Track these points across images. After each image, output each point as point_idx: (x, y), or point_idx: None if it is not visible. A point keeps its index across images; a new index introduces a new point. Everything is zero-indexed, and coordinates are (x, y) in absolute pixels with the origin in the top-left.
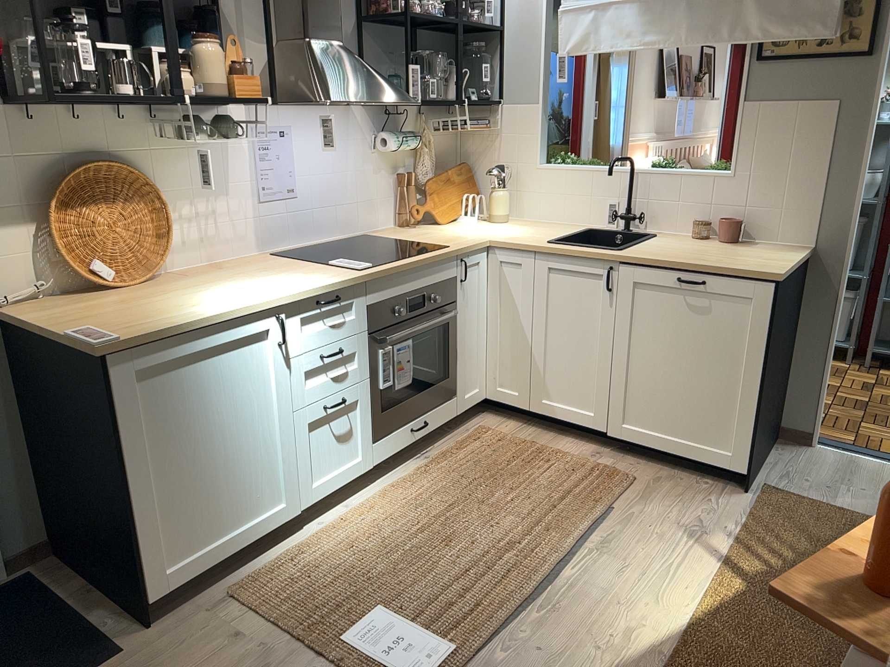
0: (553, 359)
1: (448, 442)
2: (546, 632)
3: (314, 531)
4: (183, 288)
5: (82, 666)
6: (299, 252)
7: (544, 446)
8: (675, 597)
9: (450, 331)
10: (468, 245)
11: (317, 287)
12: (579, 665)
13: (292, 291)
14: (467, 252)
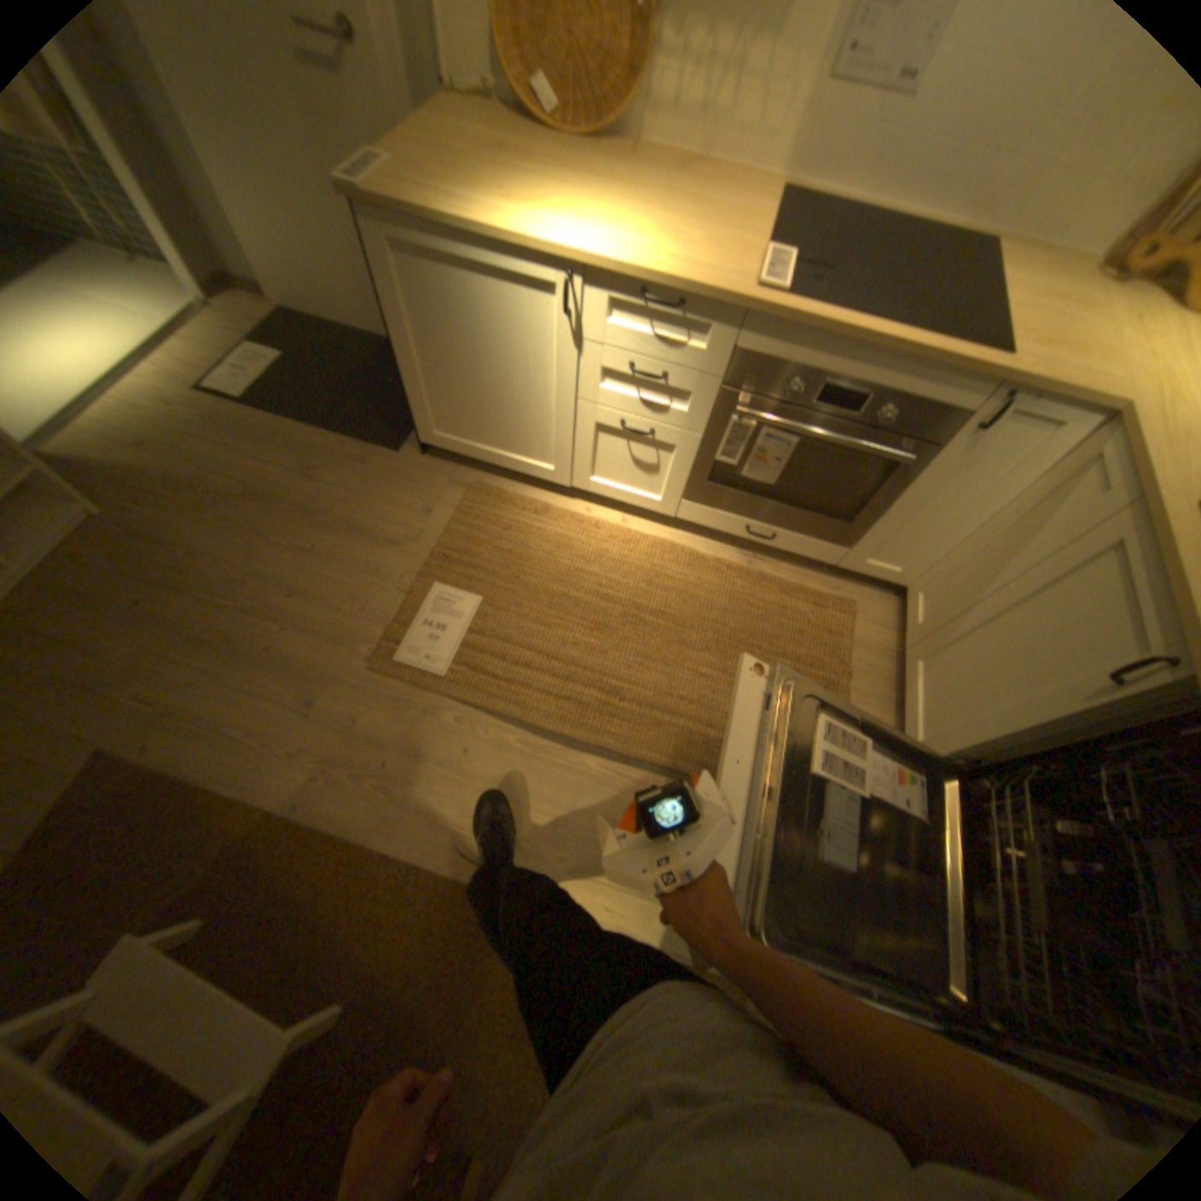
0: (973, 643)
1: (797, 574)
2: (491, 752)
3: (575, 509)
4: (579, 170)
5: (379, 438)
6: (855, 208)
7: (844, 687)
8: (586, 892)
9: (892, 476)
10: (1046, 379)
11: (644, 270)
12: (453, 793)
13: (608, 253)
14: (1034, 390)
